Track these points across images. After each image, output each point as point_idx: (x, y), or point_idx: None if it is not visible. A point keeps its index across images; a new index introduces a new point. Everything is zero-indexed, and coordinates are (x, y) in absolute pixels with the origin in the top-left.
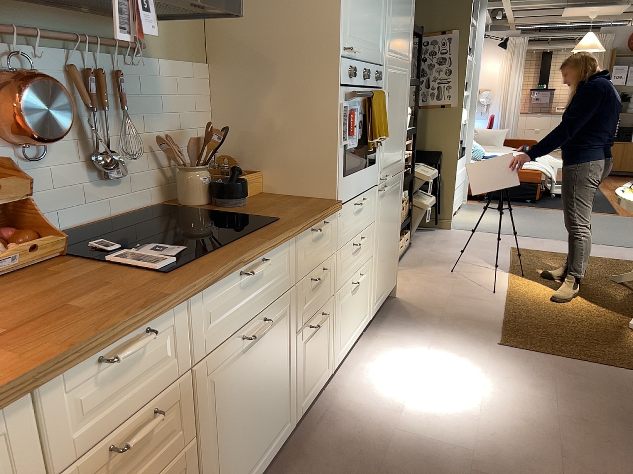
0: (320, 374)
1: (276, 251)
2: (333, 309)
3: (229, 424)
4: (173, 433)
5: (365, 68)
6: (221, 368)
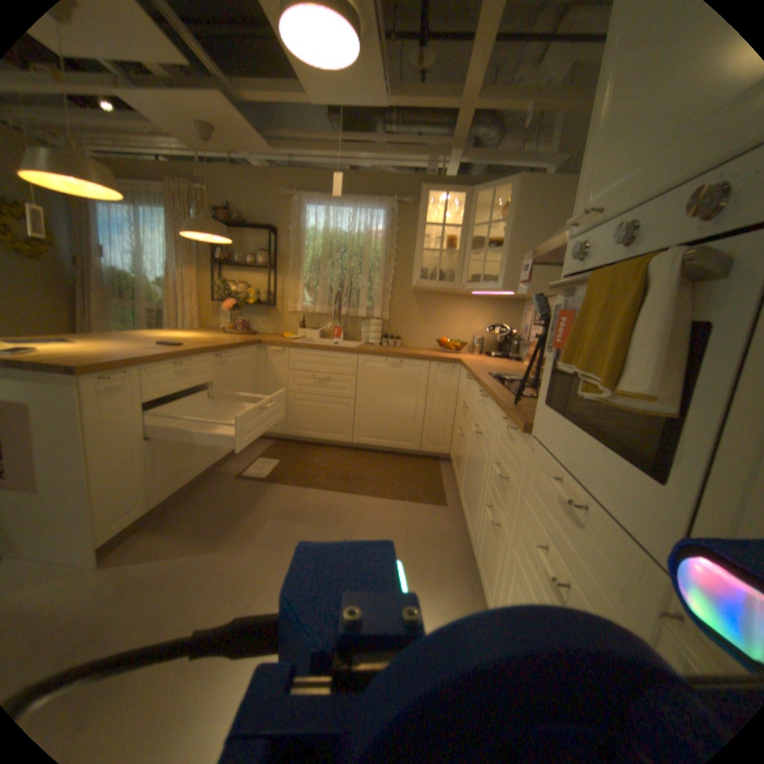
0: (488, 588)
1: (490, 401)
2: (507, 560)
3: (468, 459)
4: (466, 425)
5: (635, 215)
6: (473, 427)
